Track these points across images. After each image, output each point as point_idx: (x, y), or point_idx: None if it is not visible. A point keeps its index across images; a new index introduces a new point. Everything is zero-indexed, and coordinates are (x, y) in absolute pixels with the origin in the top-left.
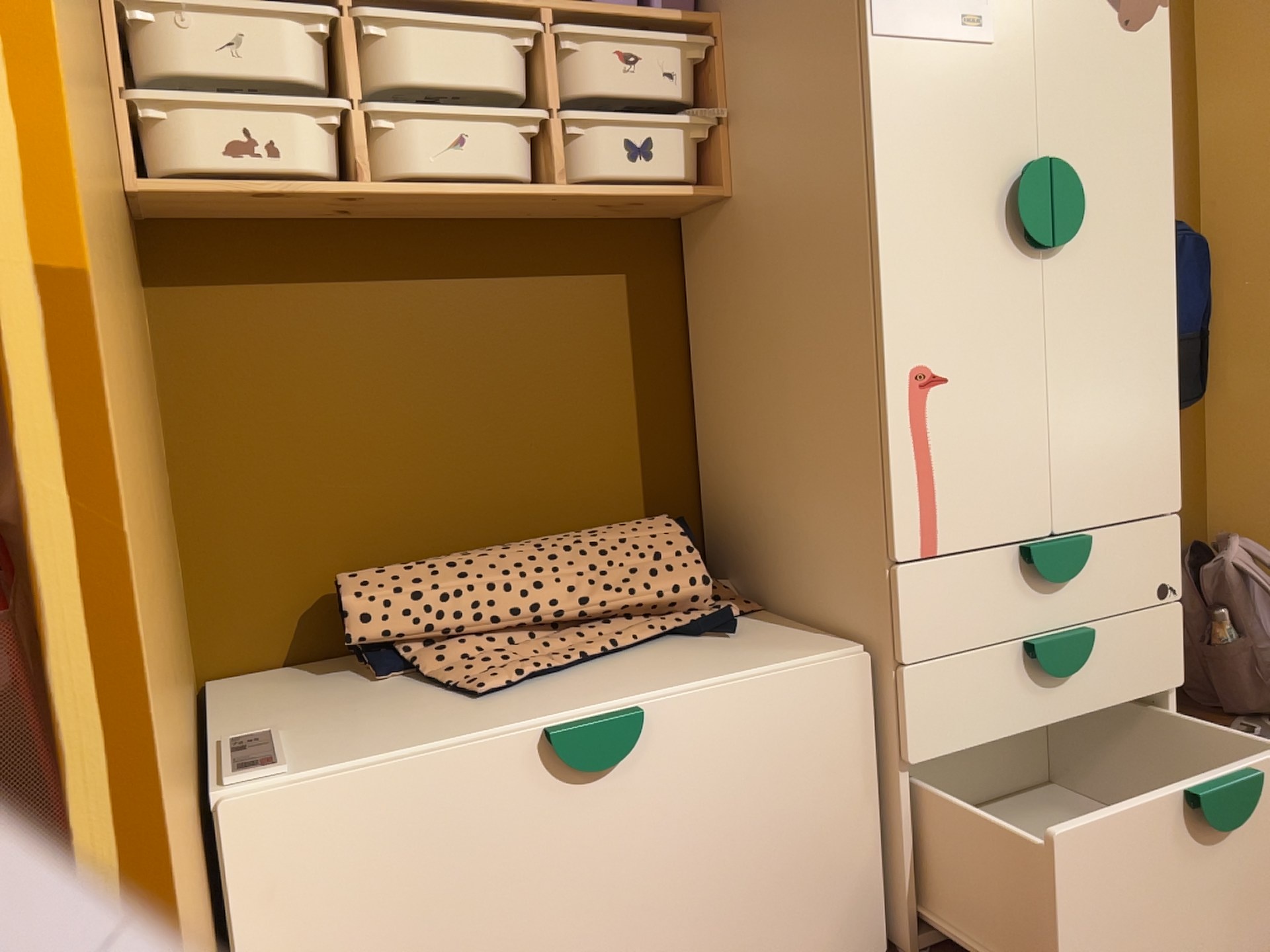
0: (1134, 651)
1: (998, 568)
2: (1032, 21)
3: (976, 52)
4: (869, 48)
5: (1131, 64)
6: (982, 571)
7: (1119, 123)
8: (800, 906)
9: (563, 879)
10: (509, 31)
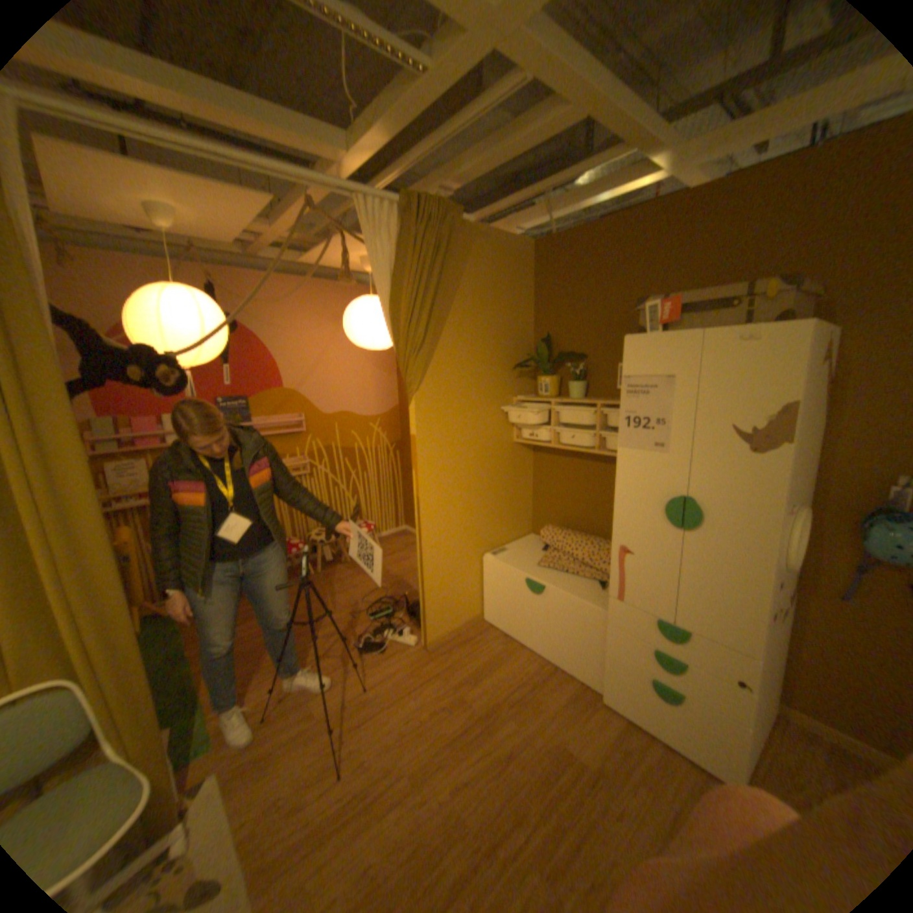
0: (719, 694)
1: (649, 620)
2: (692, 446)
3: (661, 455)
4: (620, 449)
5: (758, 468)
6: (642, 617)
7: (743, 491)
8: (581, 661)
9: (530, 609)
10: (588, 410)
